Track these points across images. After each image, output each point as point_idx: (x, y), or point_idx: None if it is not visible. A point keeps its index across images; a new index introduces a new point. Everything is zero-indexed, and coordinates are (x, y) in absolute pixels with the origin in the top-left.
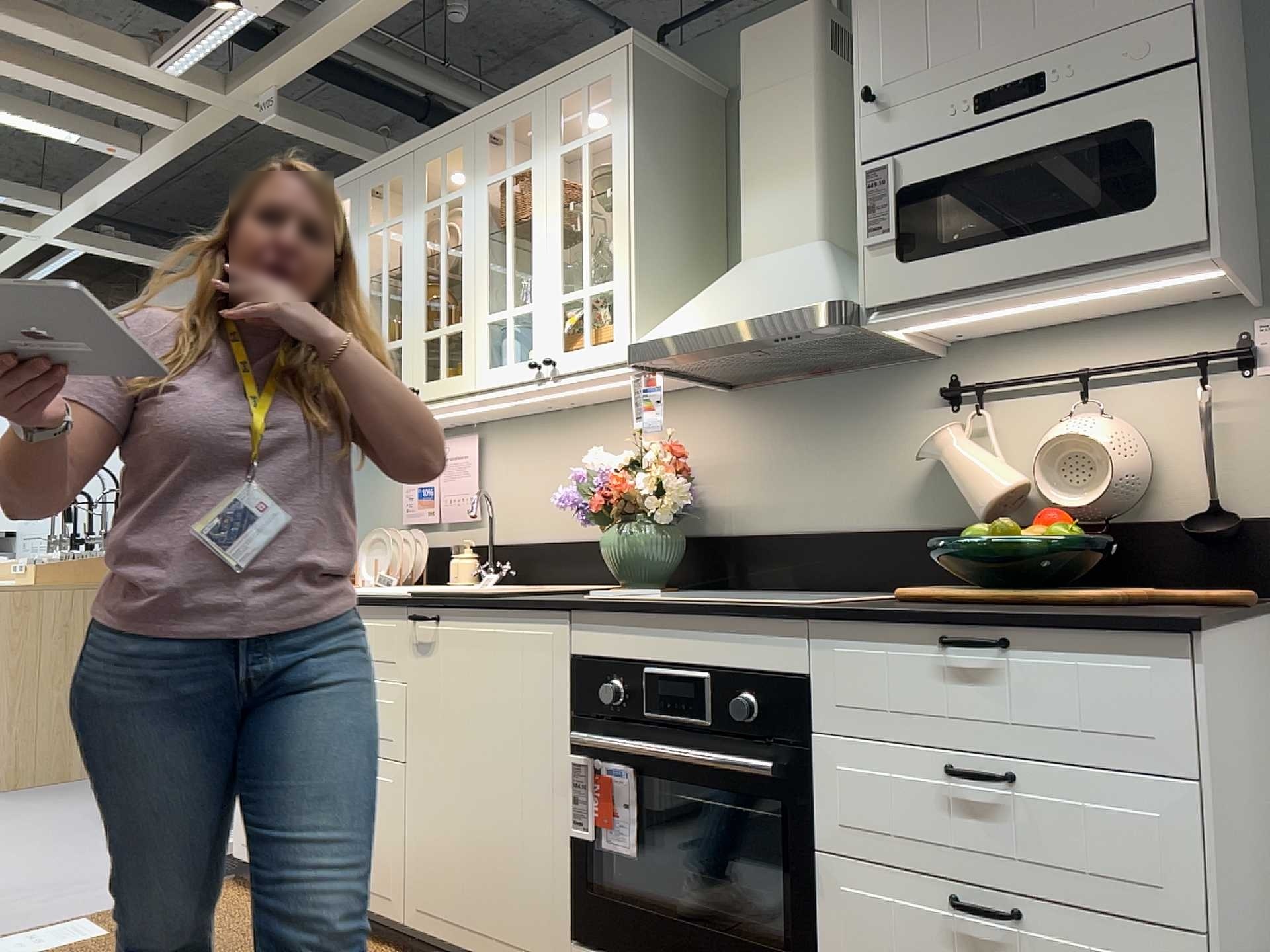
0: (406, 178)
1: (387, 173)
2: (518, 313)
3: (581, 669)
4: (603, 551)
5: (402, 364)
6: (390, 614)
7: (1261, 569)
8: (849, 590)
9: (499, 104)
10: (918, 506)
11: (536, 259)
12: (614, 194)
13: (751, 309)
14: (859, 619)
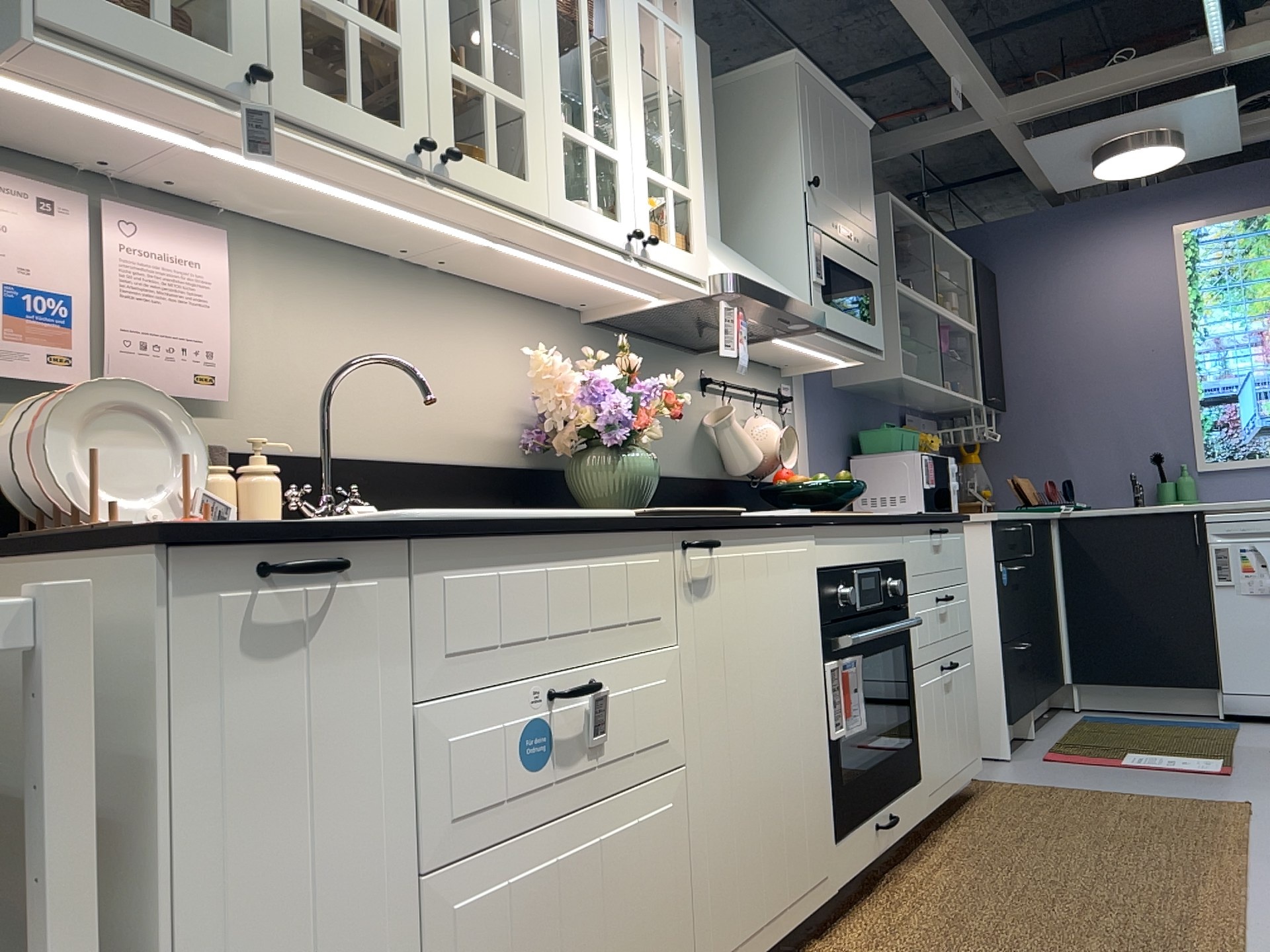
0: None
1: None
2: (603, 152)
3: (825, 579)
4: (617, 475)
5: (401, 85)
6: (650, 544)
7: None
8: None
9: None
10: (695, 460)
11: (621, 102)
12: (690, 105)
13: (781, 290)
14: (921, 521)
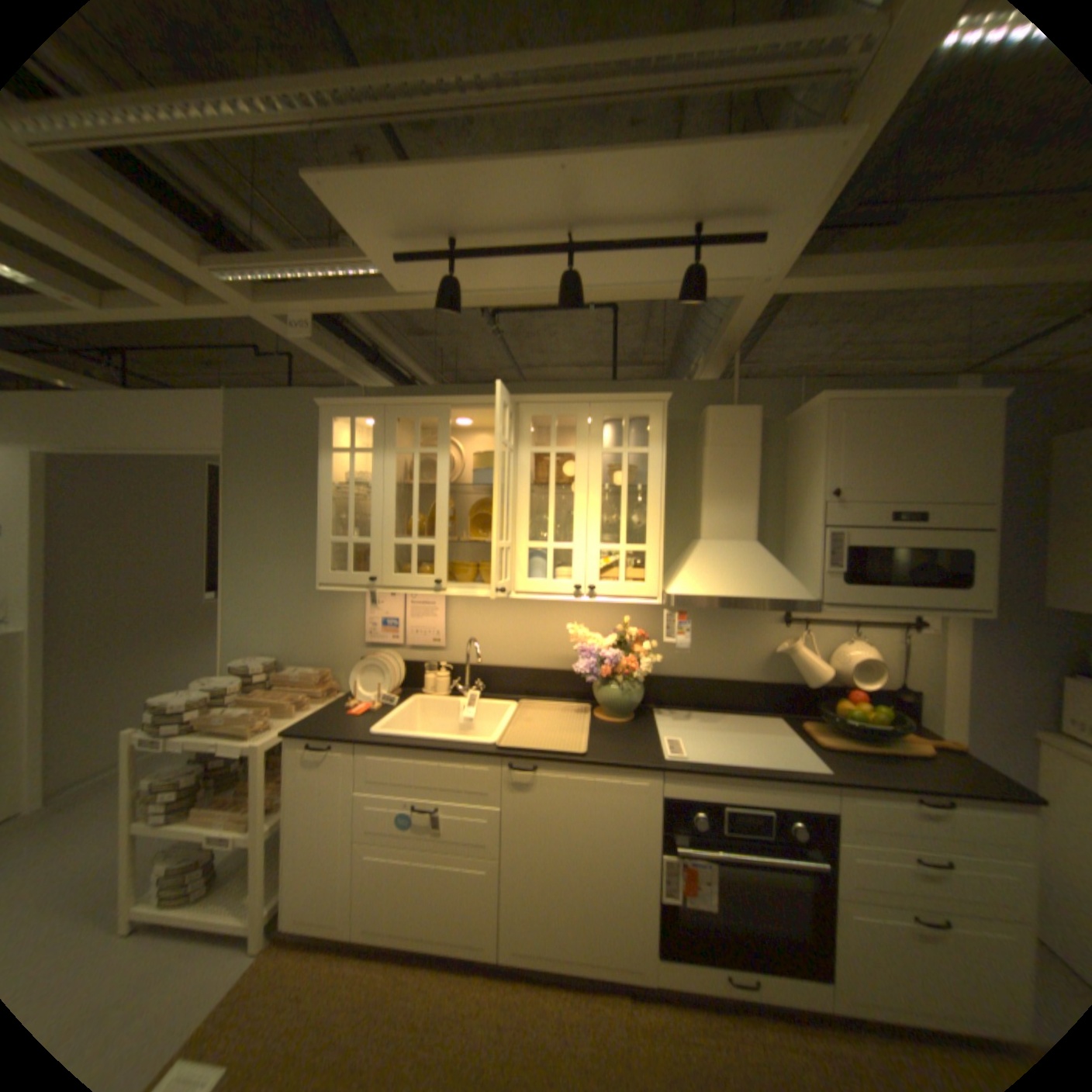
0: (442, 422)
1: (419, 410)
2: (560, 548)
3: (674, 807)
4: (601, 697)
5: (436, 559)
6: (484, 762)
7: (920, 714)
8: (726, 711)
9: (547, 400)
10: (765, 672)
11: (579, 517)
12: (650, 493)
13: (755, 590)
14: (878, 792)
